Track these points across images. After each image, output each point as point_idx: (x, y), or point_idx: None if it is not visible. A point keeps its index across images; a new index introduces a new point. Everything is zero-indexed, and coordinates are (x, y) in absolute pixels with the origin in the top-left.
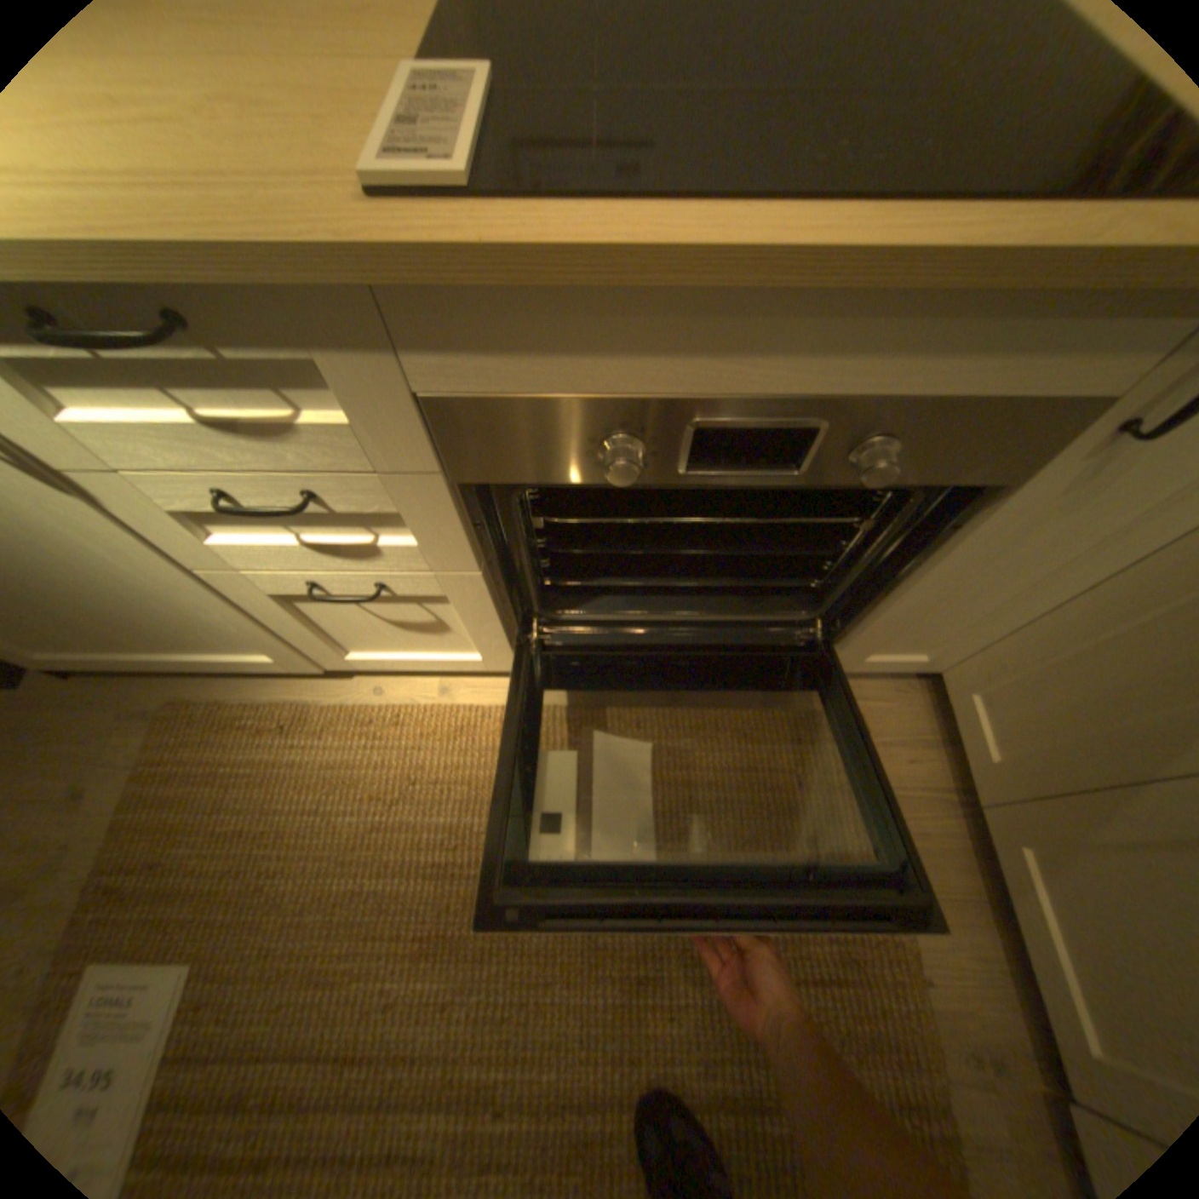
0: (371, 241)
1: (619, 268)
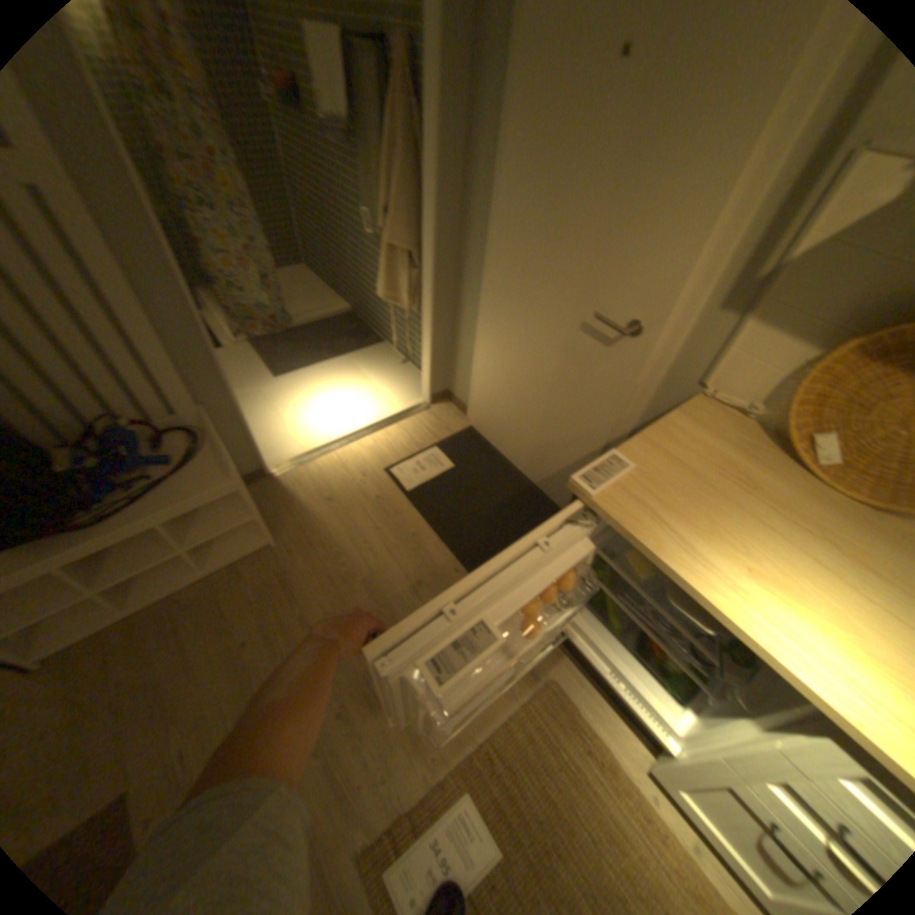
0: None
1: None
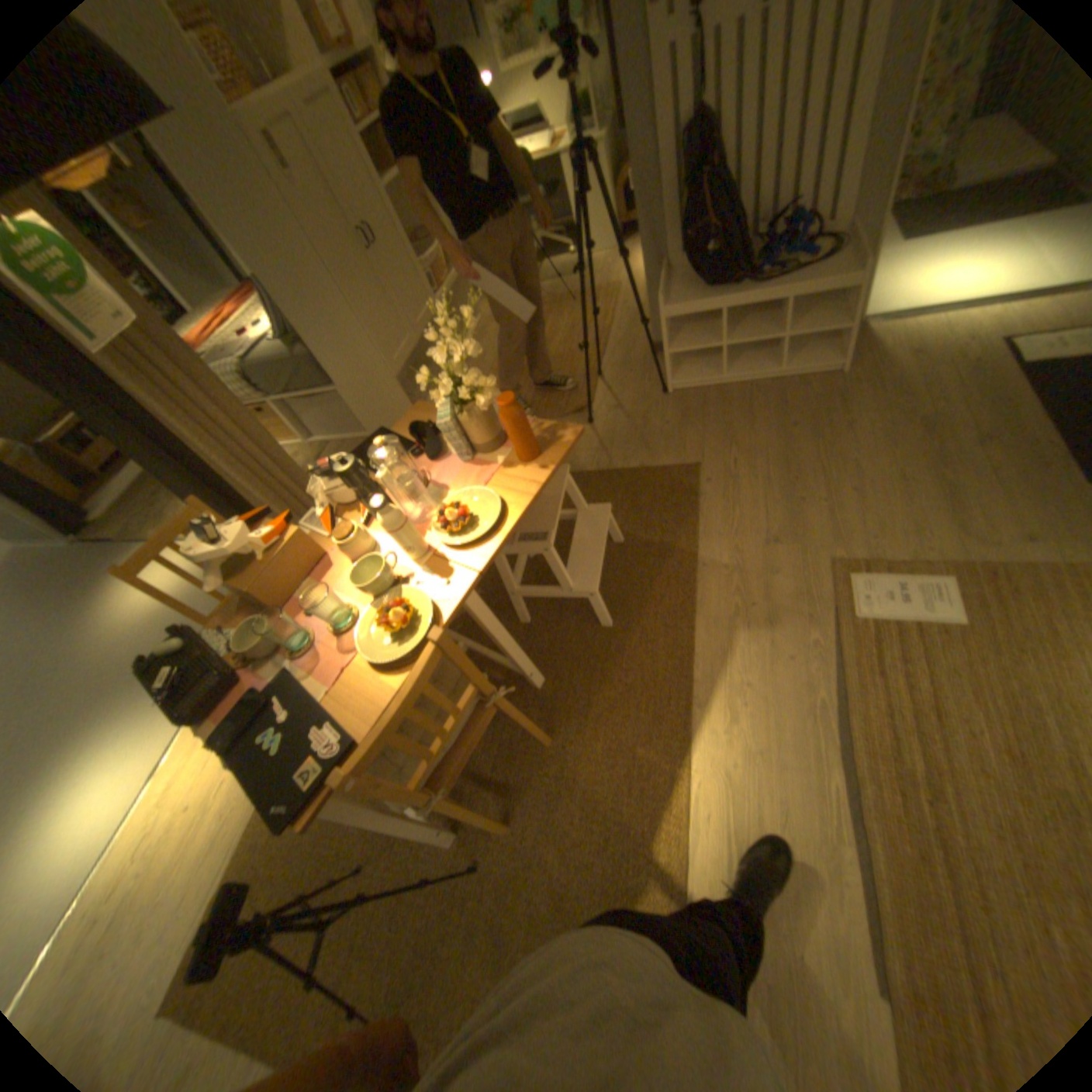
0: None
1: None
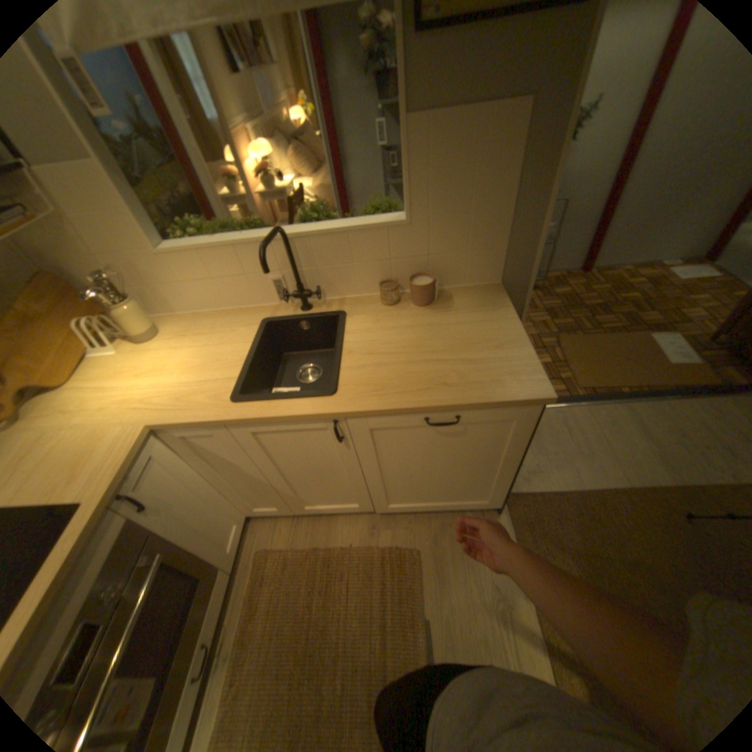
0: None
1: None
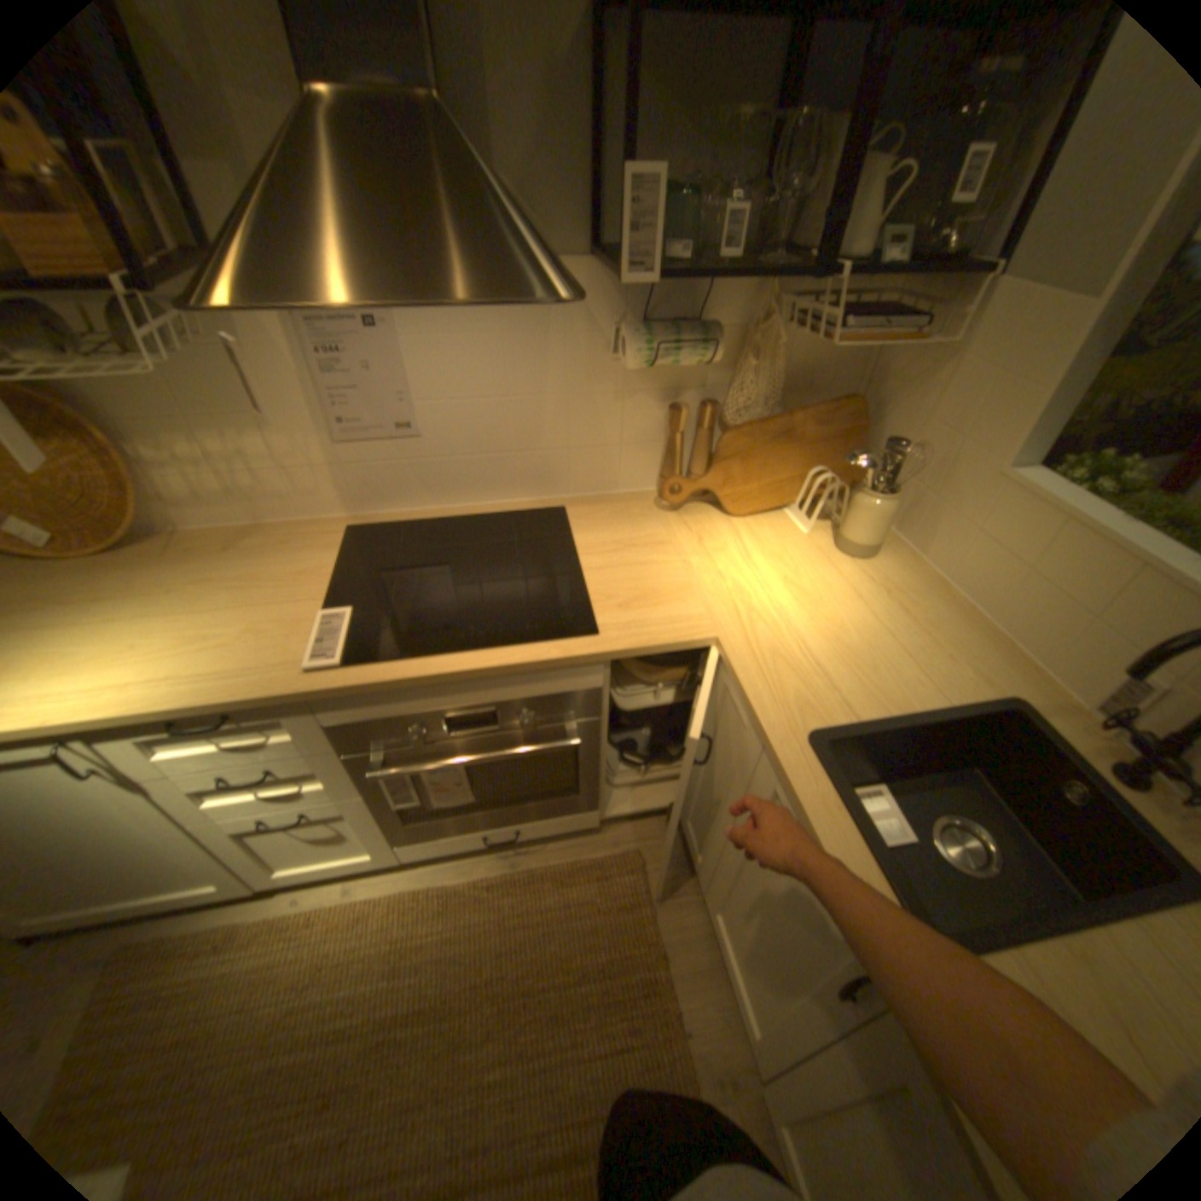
0: (306, 690)
1: (392, 684)
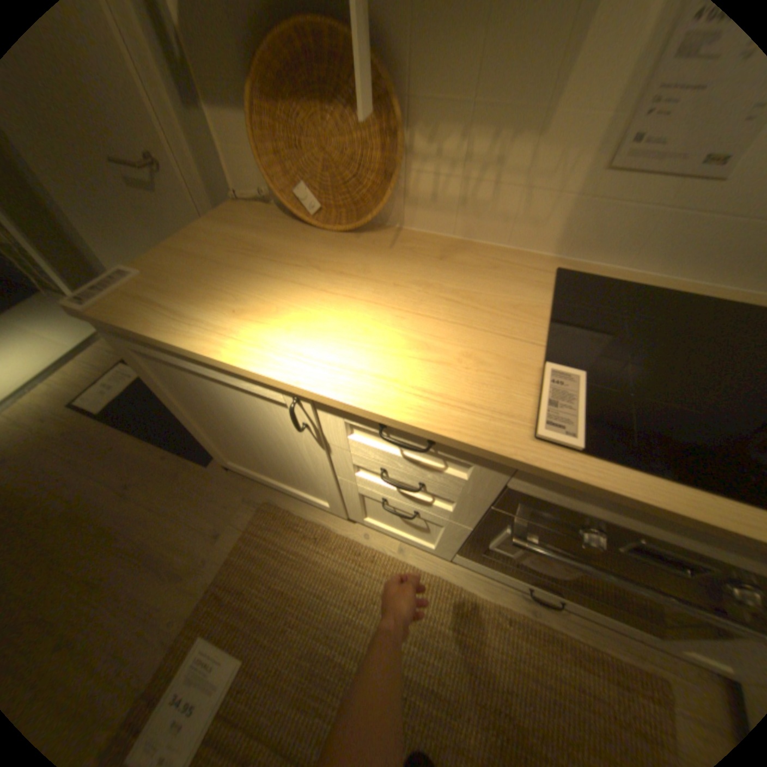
0: (541, 465)
1: (648, 506)
